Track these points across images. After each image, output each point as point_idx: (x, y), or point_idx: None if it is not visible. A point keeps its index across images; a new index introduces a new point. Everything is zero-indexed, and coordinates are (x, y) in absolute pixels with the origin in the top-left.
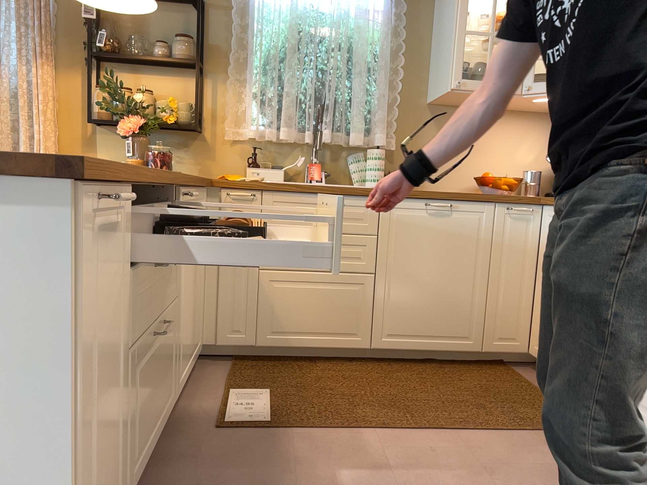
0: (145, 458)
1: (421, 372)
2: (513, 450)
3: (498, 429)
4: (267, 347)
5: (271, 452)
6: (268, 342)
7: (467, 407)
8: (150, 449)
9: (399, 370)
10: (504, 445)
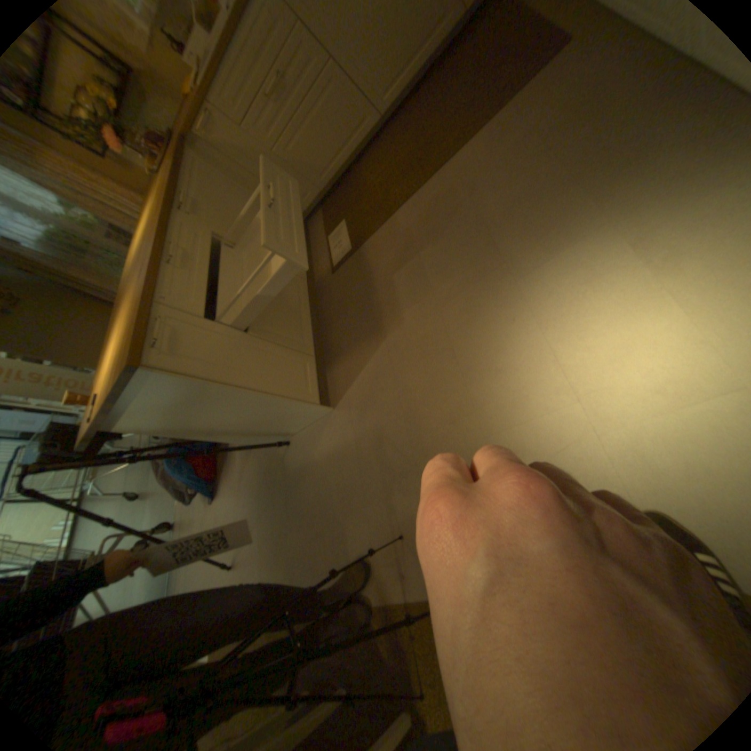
0: (312, 323)
1: (427, 94)
2: (492, 141)
3: (483, 123)
4: (328, 183)
5: (359, 268)
6: (324, 181)
7: (461, 112)
8: (311, 317)
9: (411, 109)
10: (486, 140)
